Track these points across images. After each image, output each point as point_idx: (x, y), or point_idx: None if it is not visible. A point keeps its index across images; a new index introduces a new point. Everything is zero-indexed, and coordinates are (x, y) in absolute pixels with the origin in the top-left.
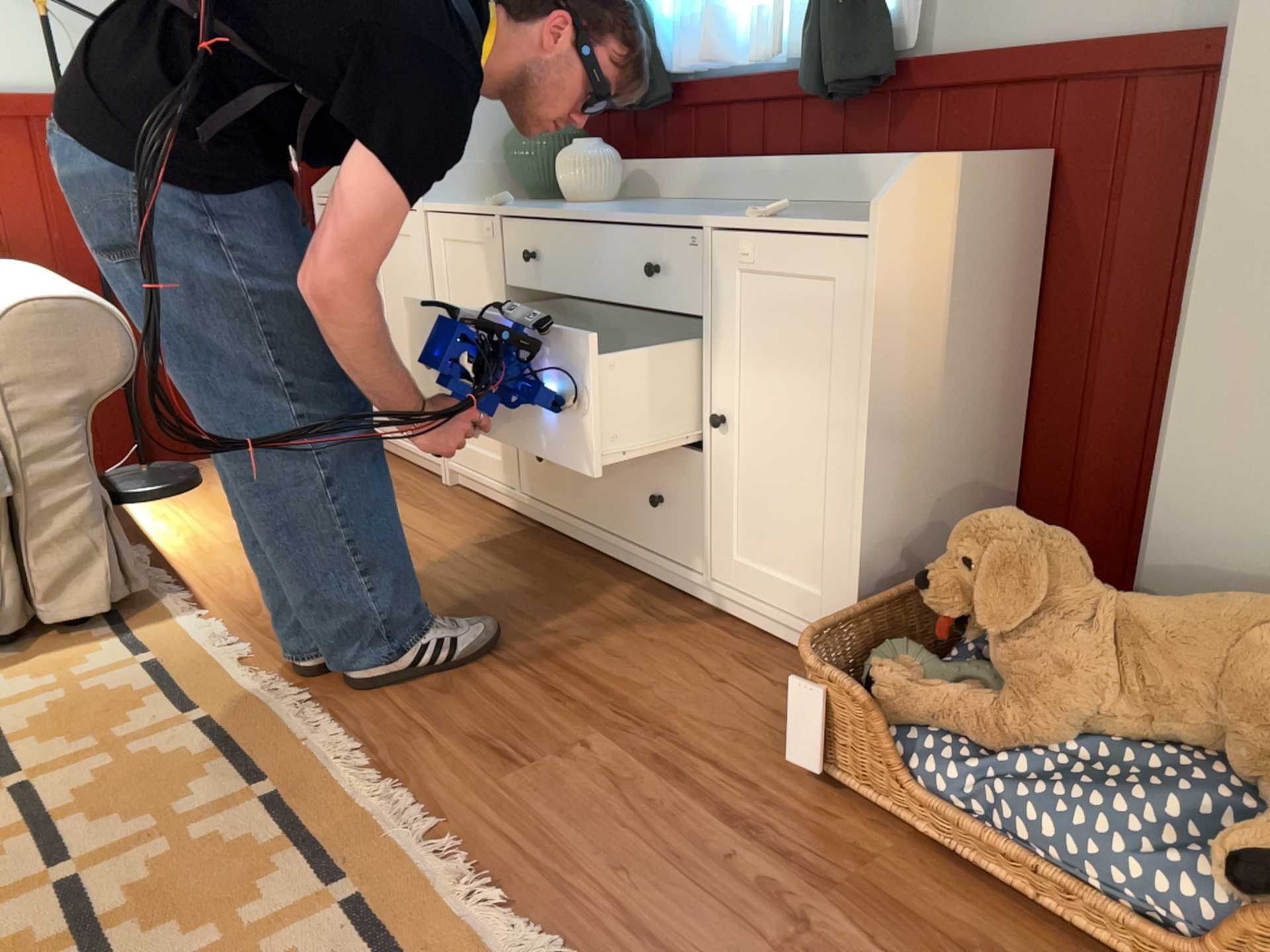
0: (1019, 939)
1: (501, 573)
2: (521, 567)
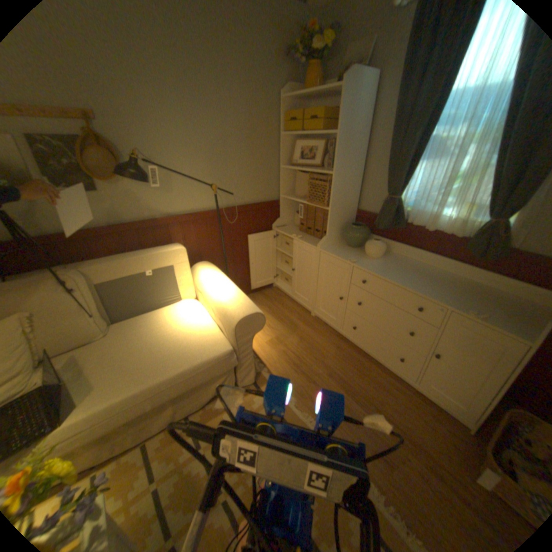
0: None
1: (347, 364)
2: (351, 361)
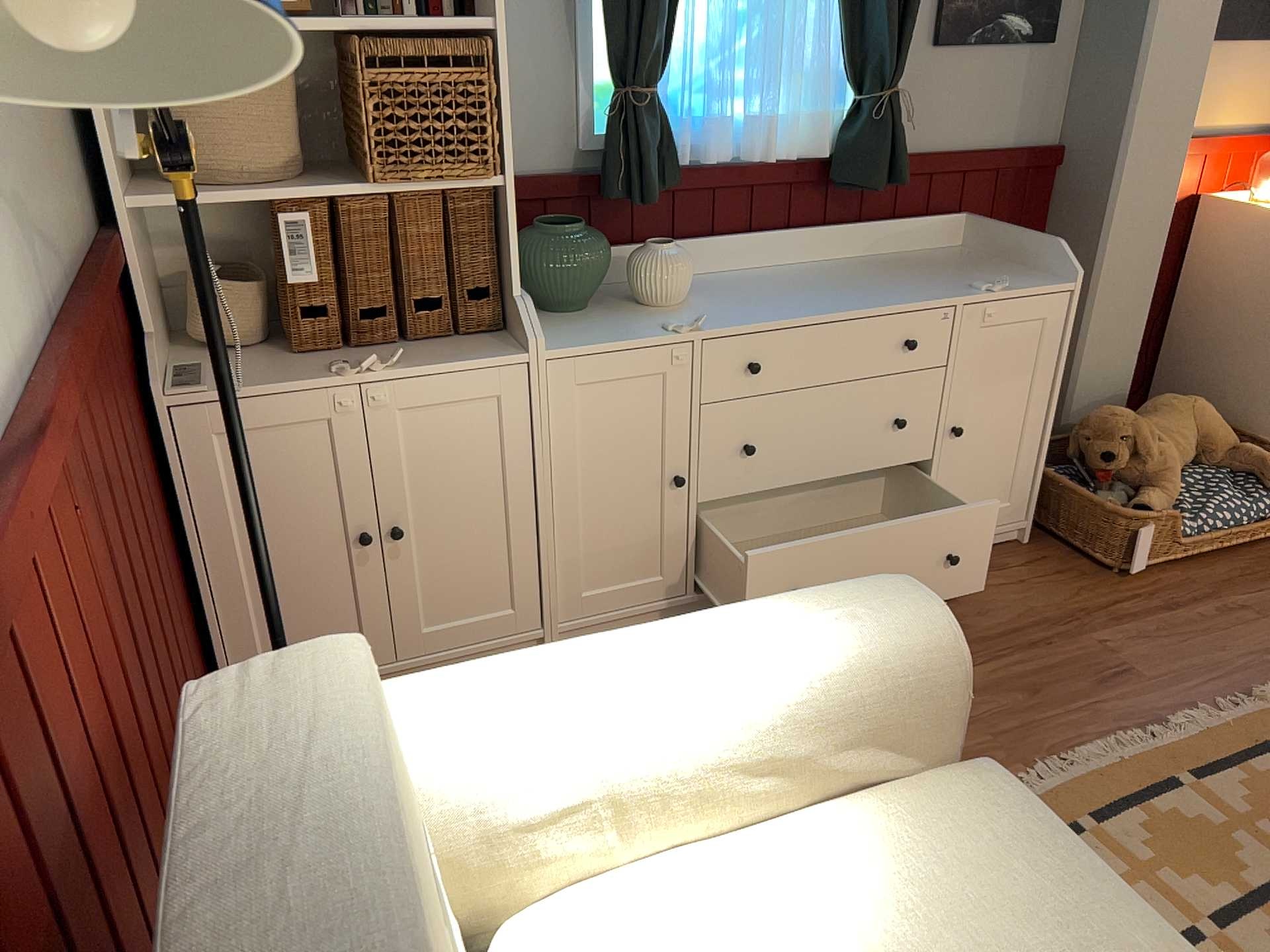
0: (1238, 564)
1: None
2: None
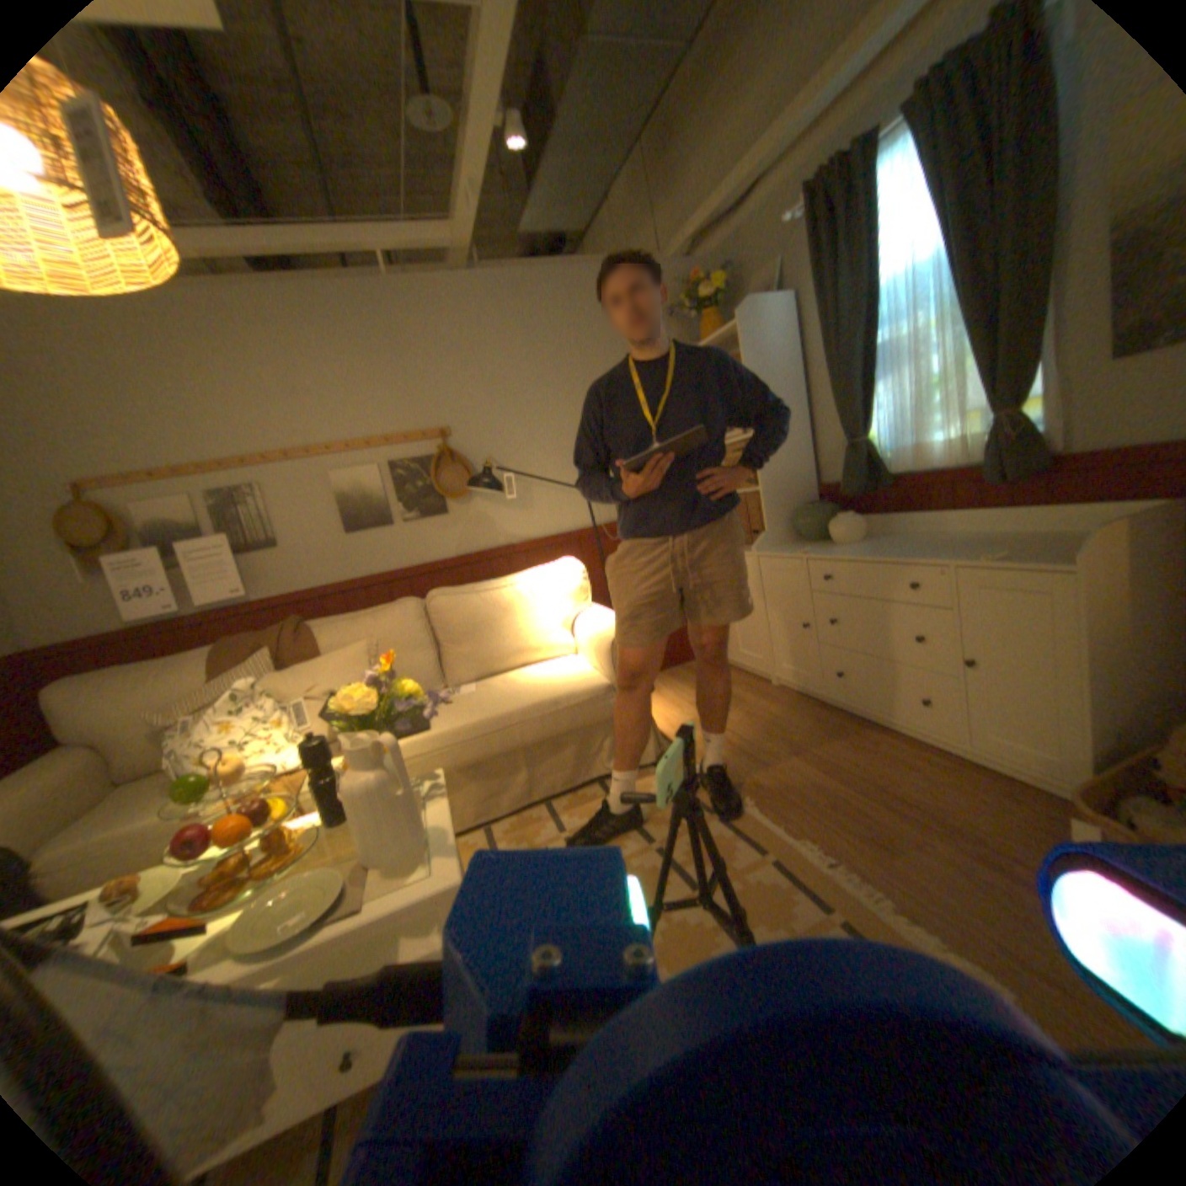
0: None
1: (832, 738)
2: (841, 734)
